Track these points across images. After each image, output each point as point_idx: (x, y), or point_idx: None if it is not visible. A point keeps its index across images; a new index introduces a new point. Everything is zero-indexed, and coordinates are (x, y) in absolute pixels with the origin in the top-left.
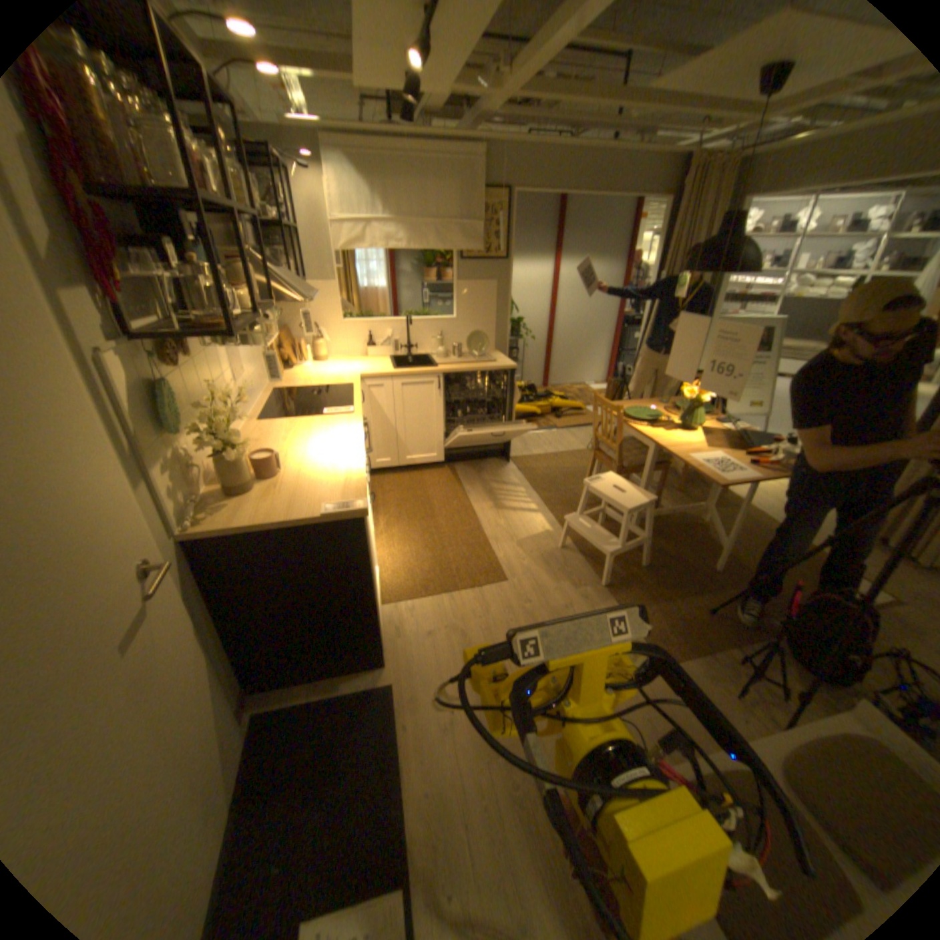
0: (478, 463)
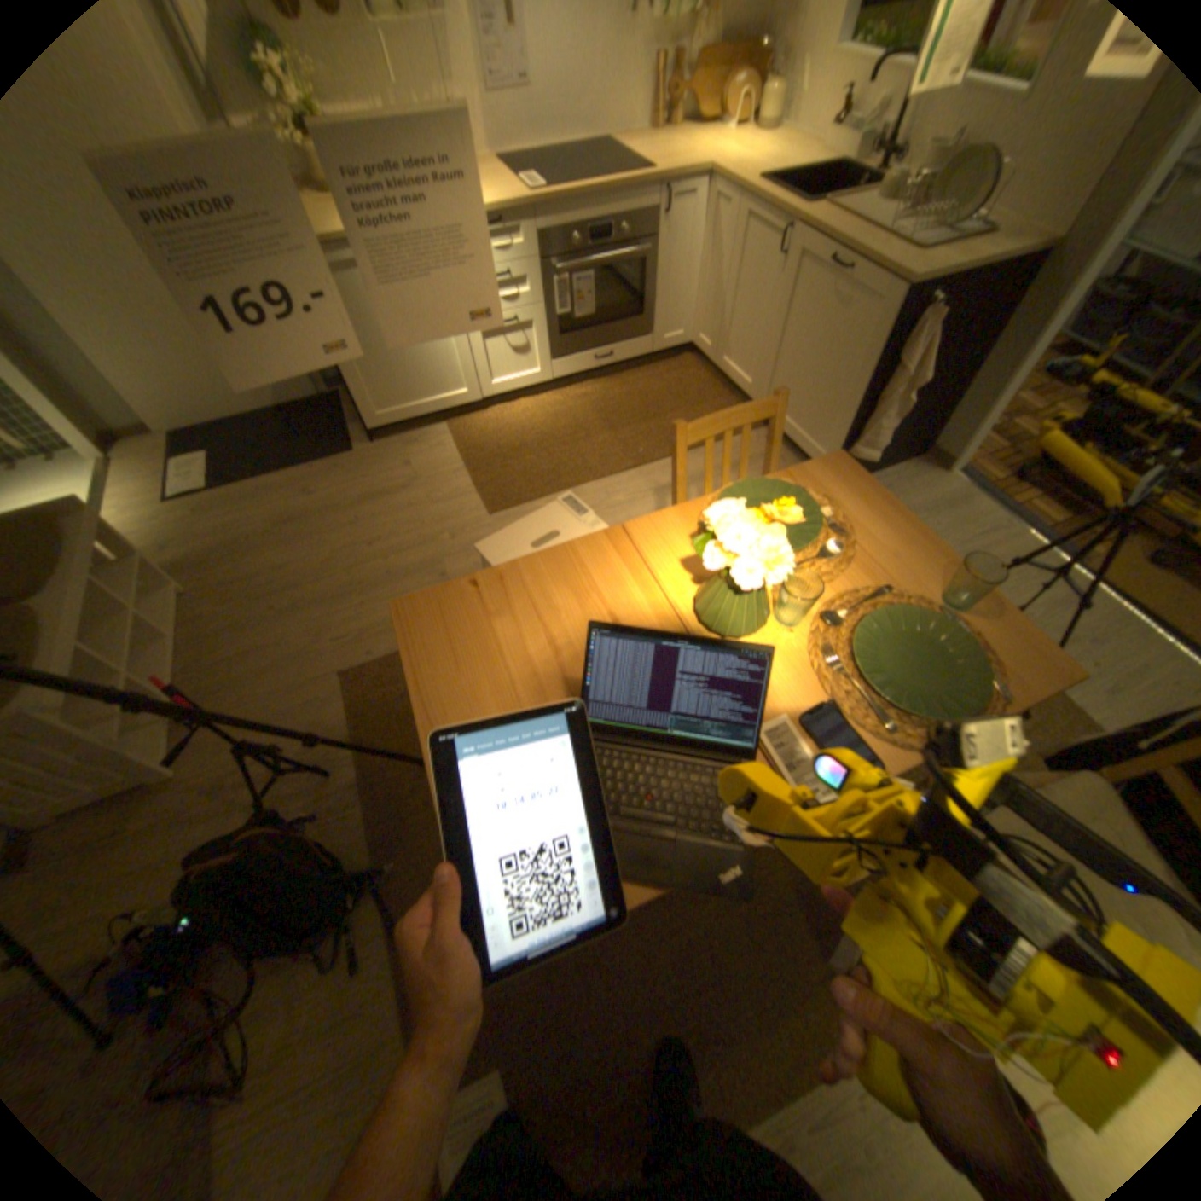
0: (800, 451)
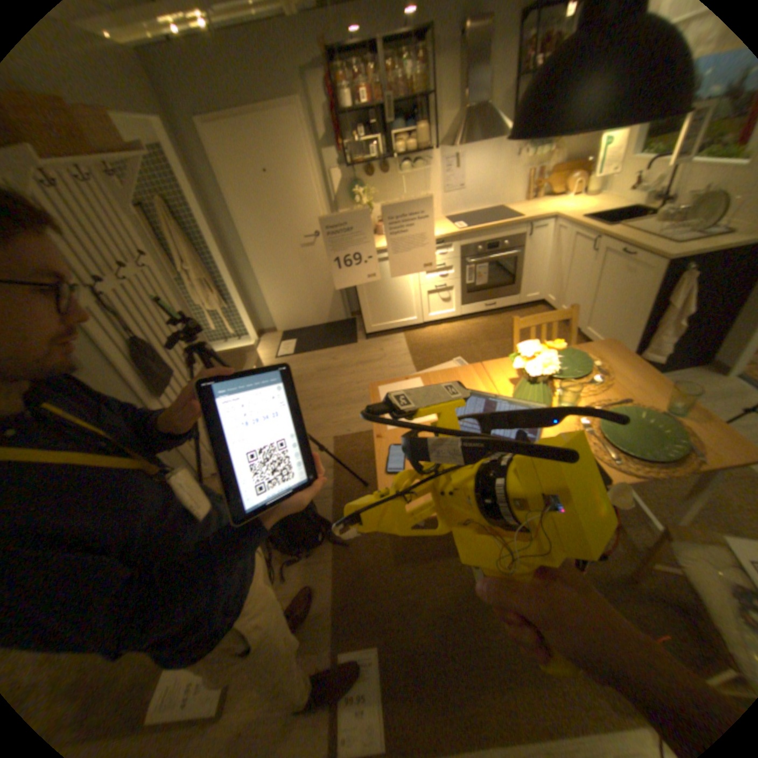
0: None
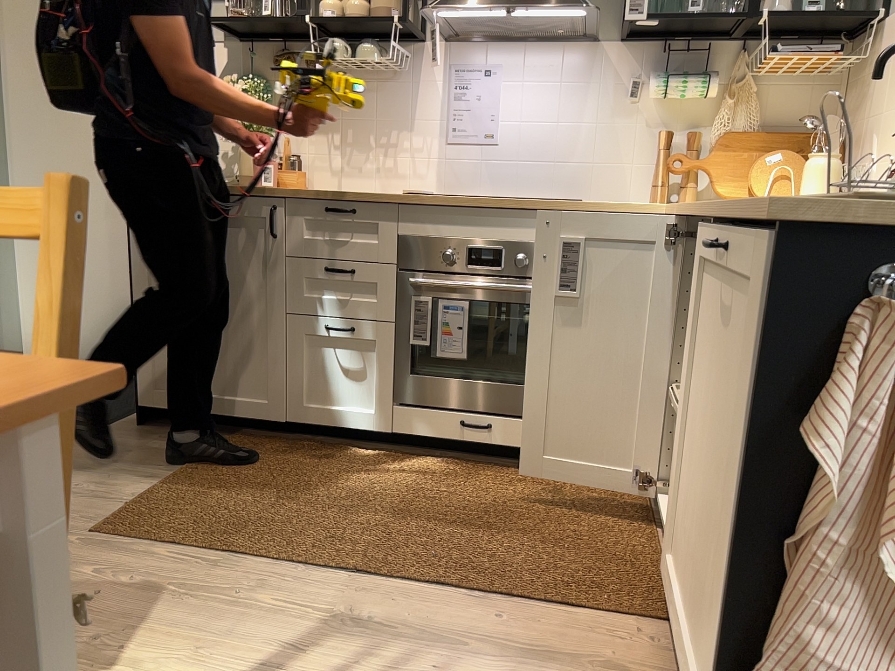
0: None
